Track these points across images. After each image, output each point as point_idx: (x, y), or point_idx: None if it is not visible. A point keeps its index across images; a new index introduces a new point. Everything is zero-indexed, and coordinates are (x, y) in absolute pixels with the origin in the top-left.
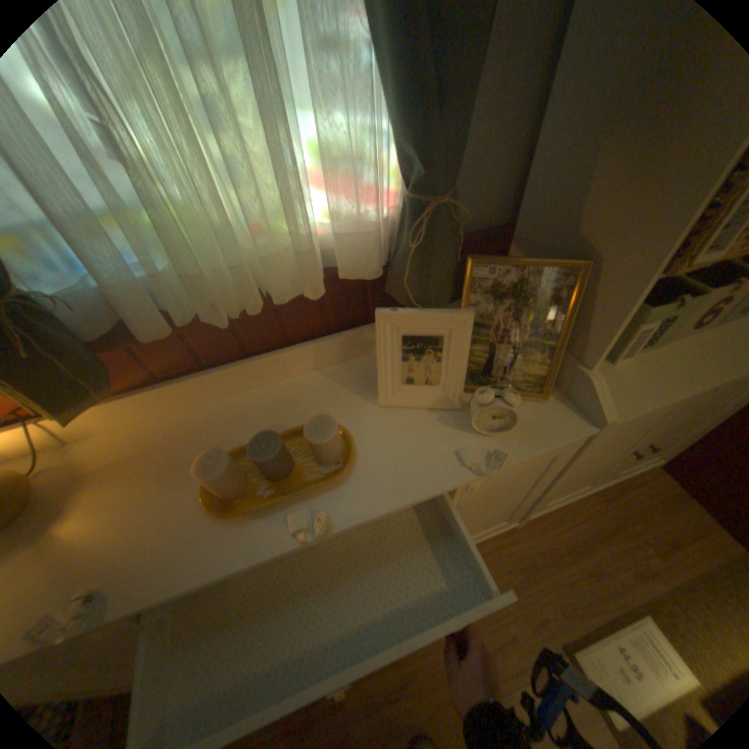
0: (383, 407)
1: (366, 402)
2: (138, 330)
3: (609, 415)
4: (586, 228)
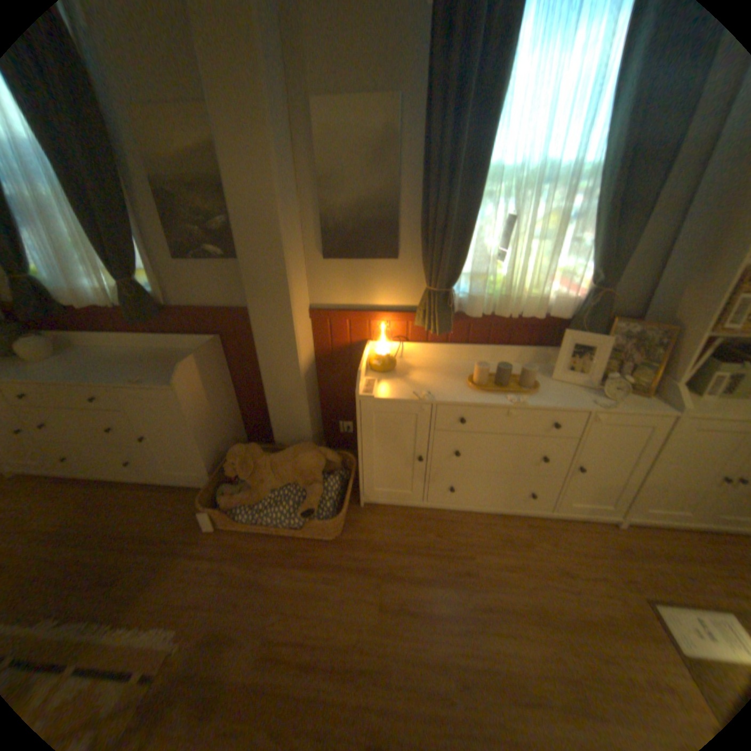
0: (553, 380)
1: (544, 377)
2: (472, 313)
3: (686, 405)
4: (678, 316)
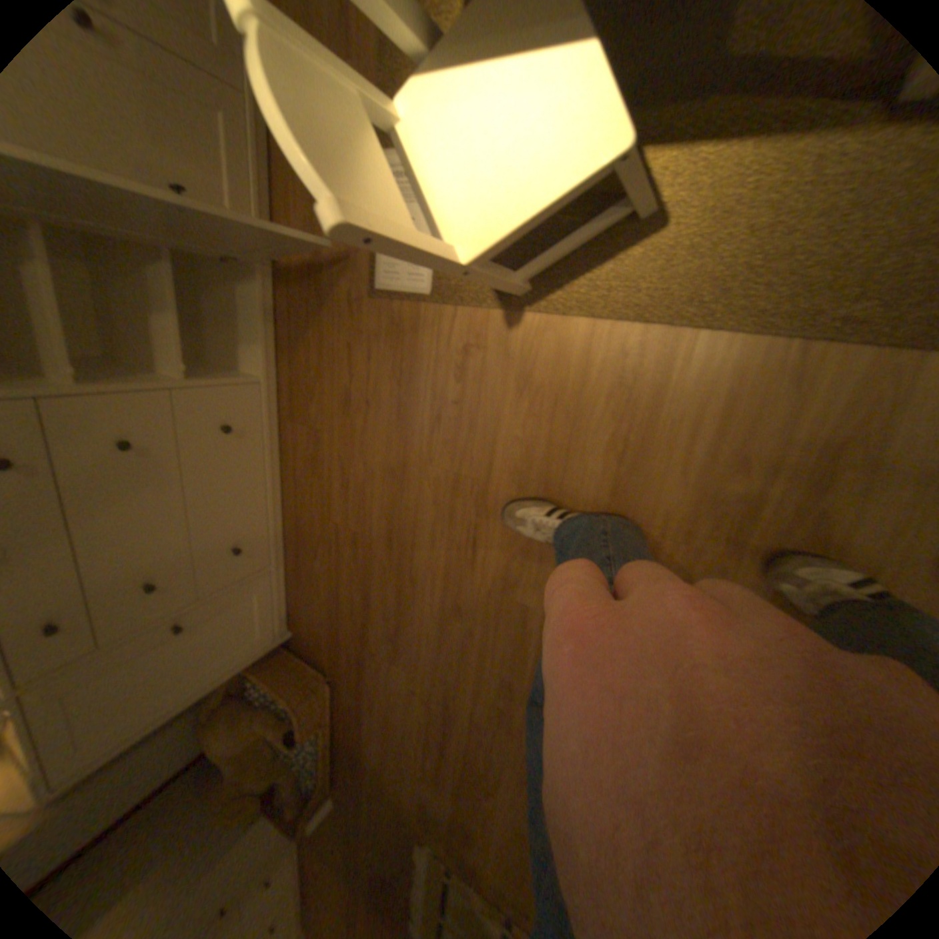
0: None
1: None
2: None
3: None
4: None
